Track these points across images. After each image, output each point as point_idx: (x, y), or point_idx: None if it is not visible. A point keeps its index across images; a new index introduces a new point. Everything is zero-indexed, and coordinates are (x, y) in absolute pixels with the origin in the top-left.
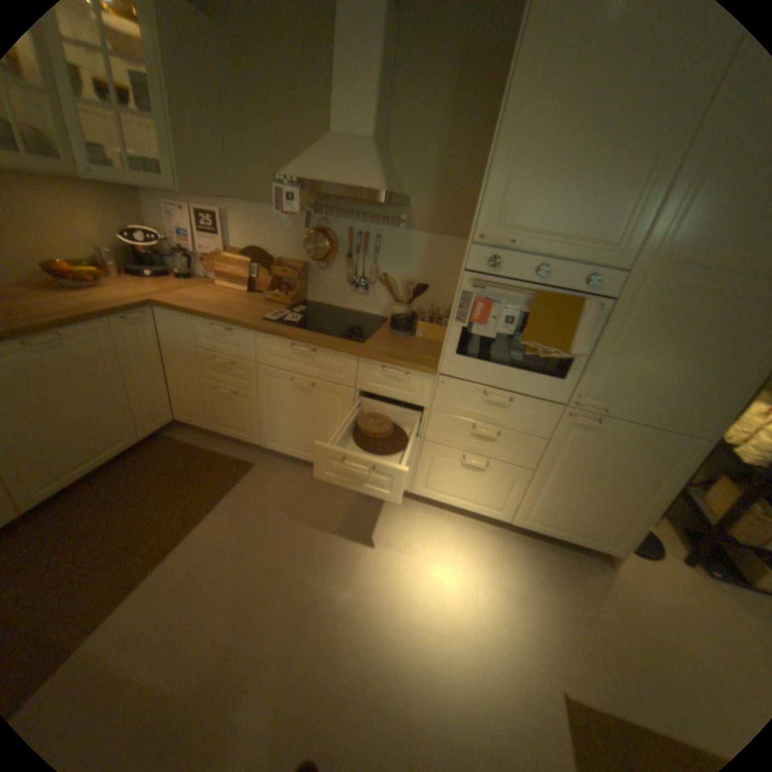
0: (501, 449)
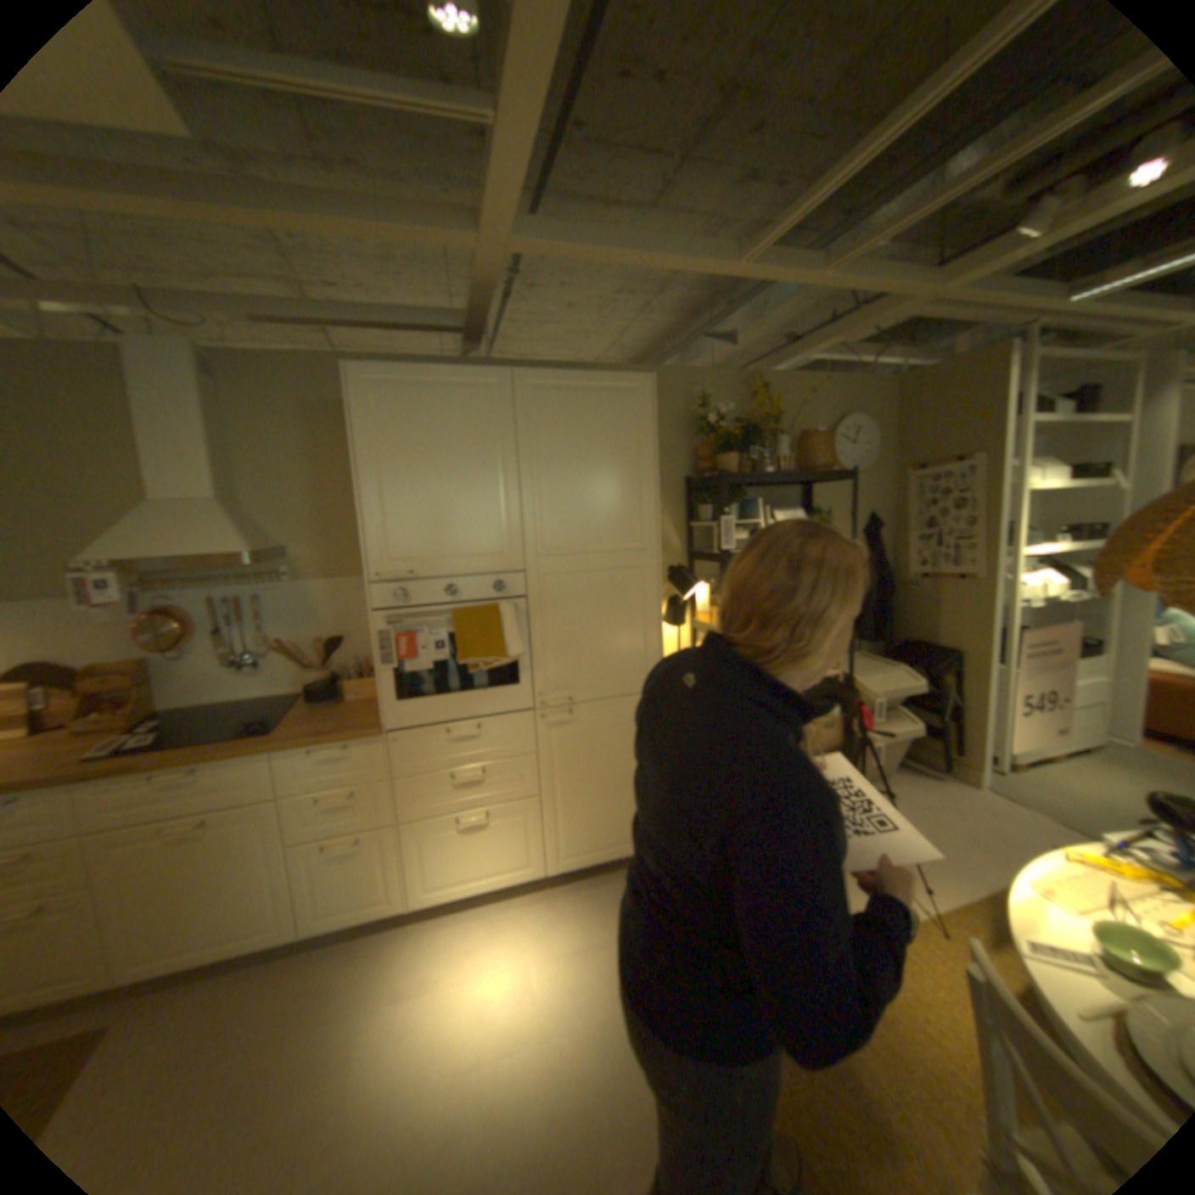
0: (492, 789)
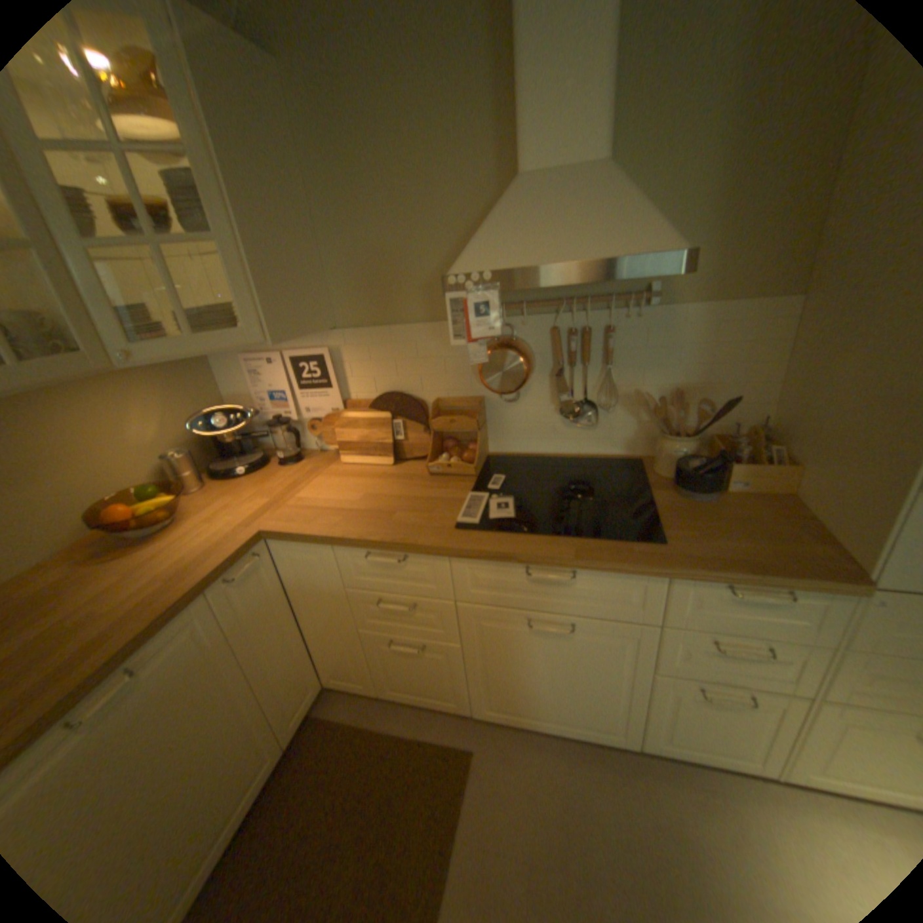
0: None
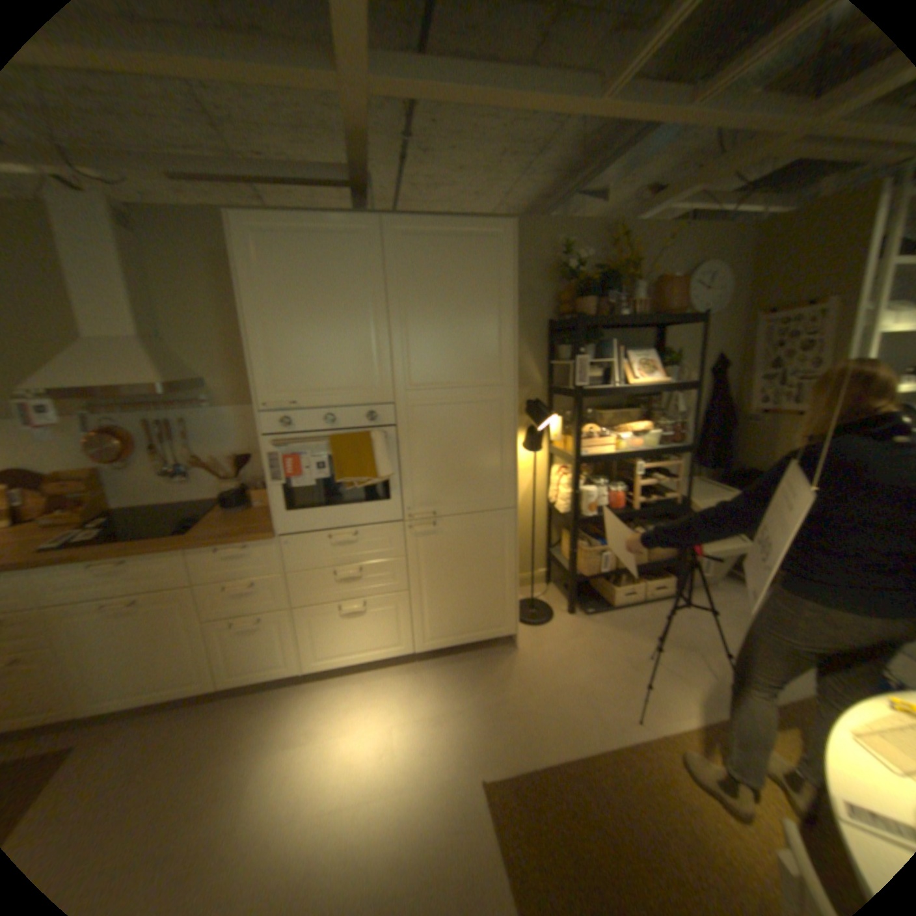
0: (371, 584)
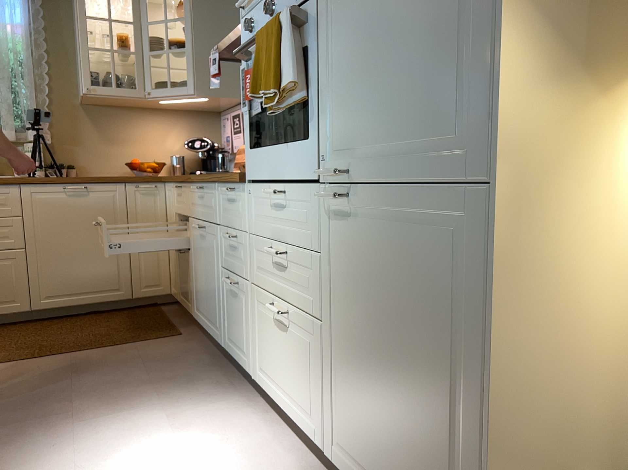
0: (295, 286)
